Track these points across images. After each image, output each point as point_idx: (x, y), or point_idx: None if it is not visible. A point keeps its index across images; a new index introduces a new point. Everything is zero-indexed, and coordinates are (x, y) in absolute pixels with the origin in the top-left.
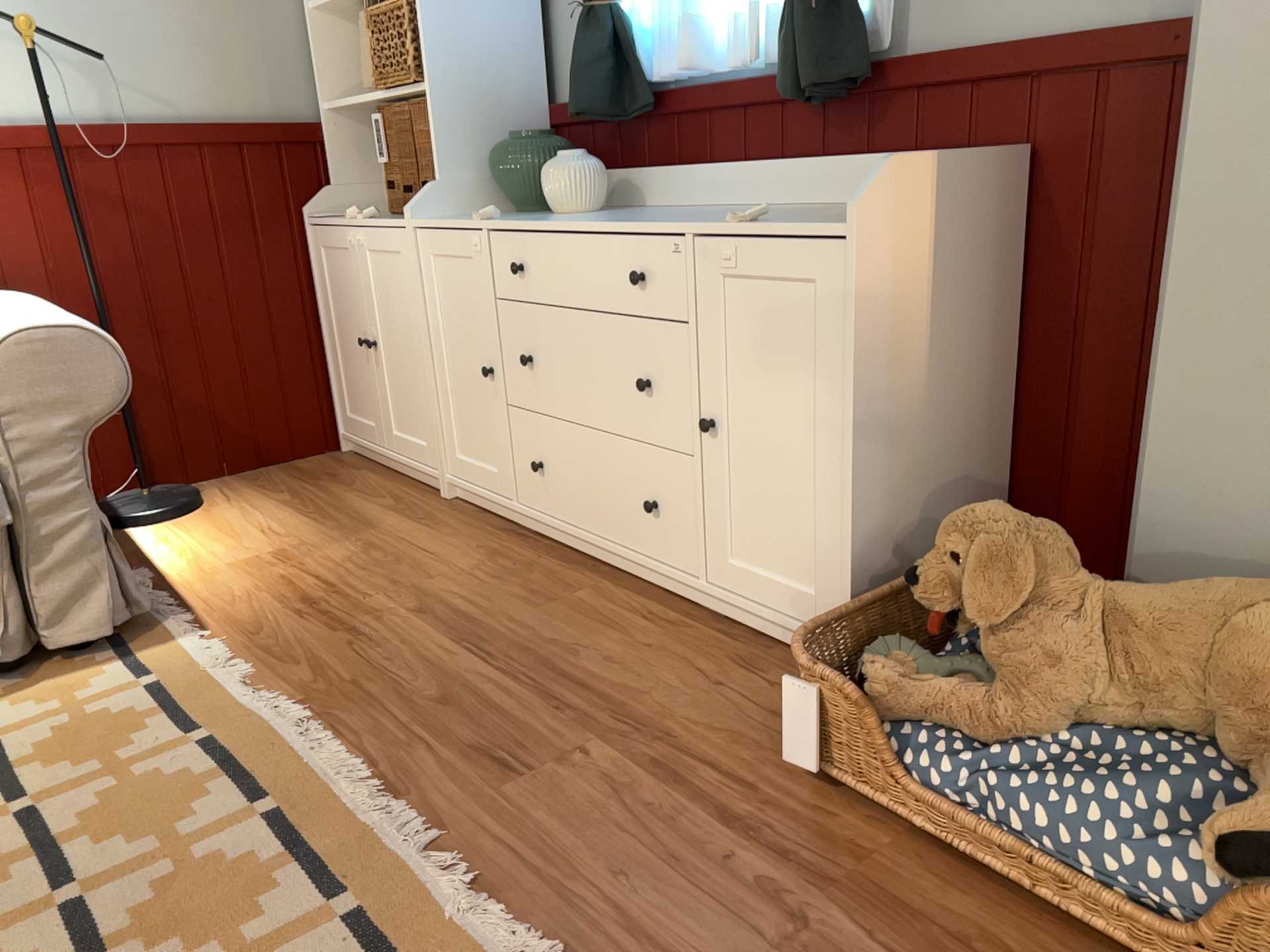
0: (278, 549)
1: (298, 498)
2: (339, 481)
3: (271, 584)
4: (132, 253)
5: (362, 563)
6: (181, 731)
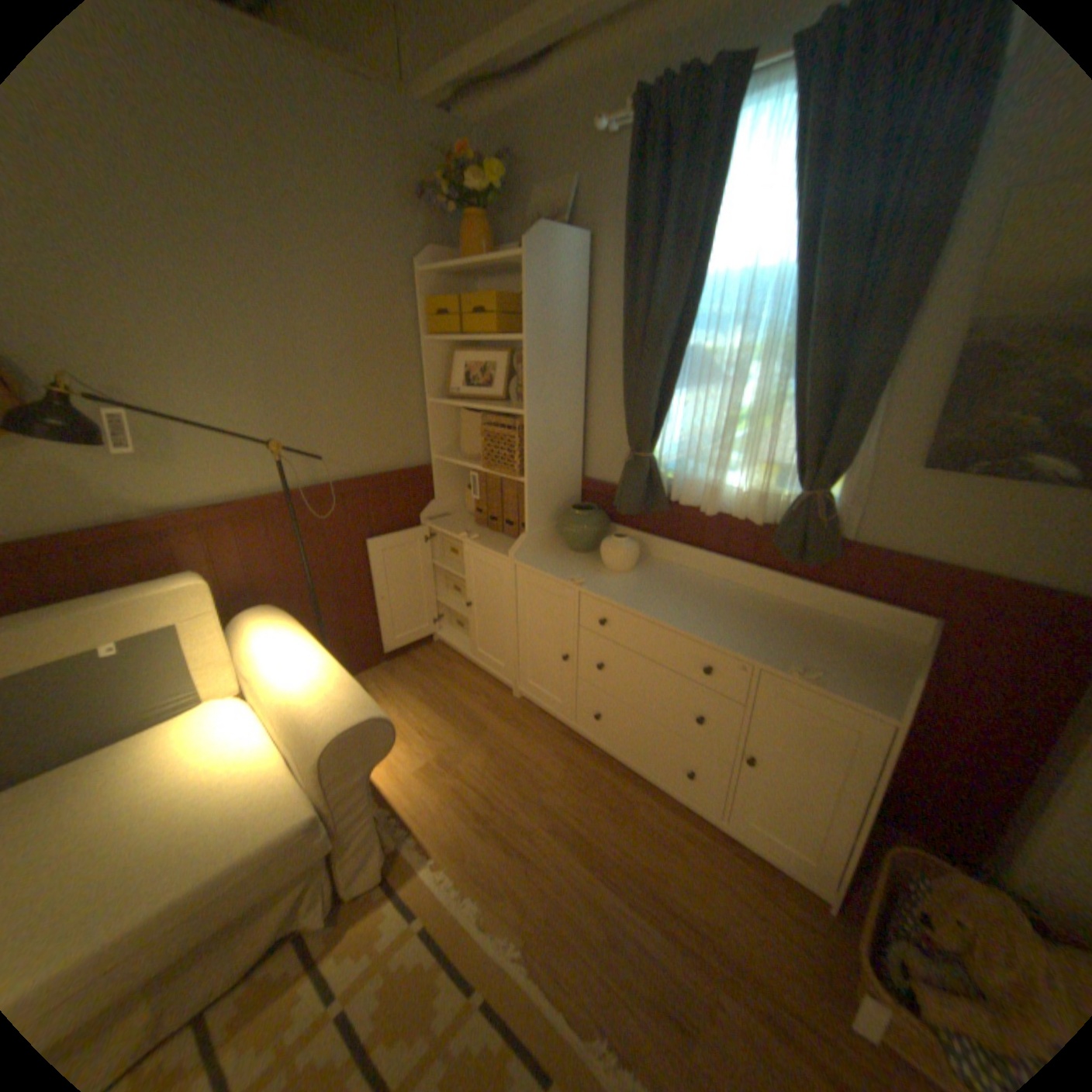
0: (437, 755)
1: (426, 694)
2: (444, 675)
3: (448, 799)
4: (324, 556)
5: (496, 773)
6: (462, 995)
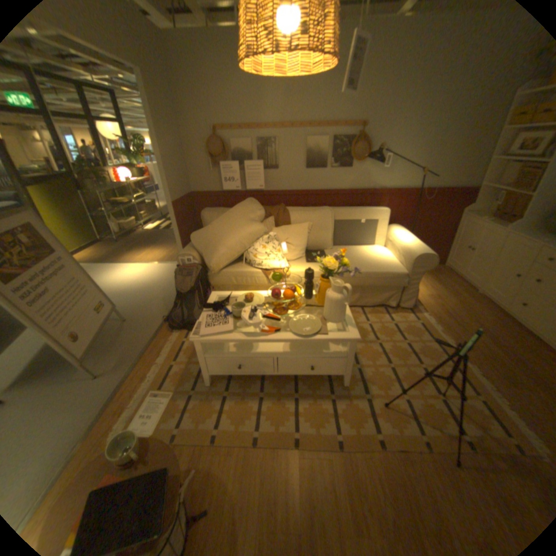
0: (437, 295)
1: (437, 279)
2: (446, 276)
3: (438, 305)
4: (419, 216)
5: (460, 308)
6: (431, 339)
